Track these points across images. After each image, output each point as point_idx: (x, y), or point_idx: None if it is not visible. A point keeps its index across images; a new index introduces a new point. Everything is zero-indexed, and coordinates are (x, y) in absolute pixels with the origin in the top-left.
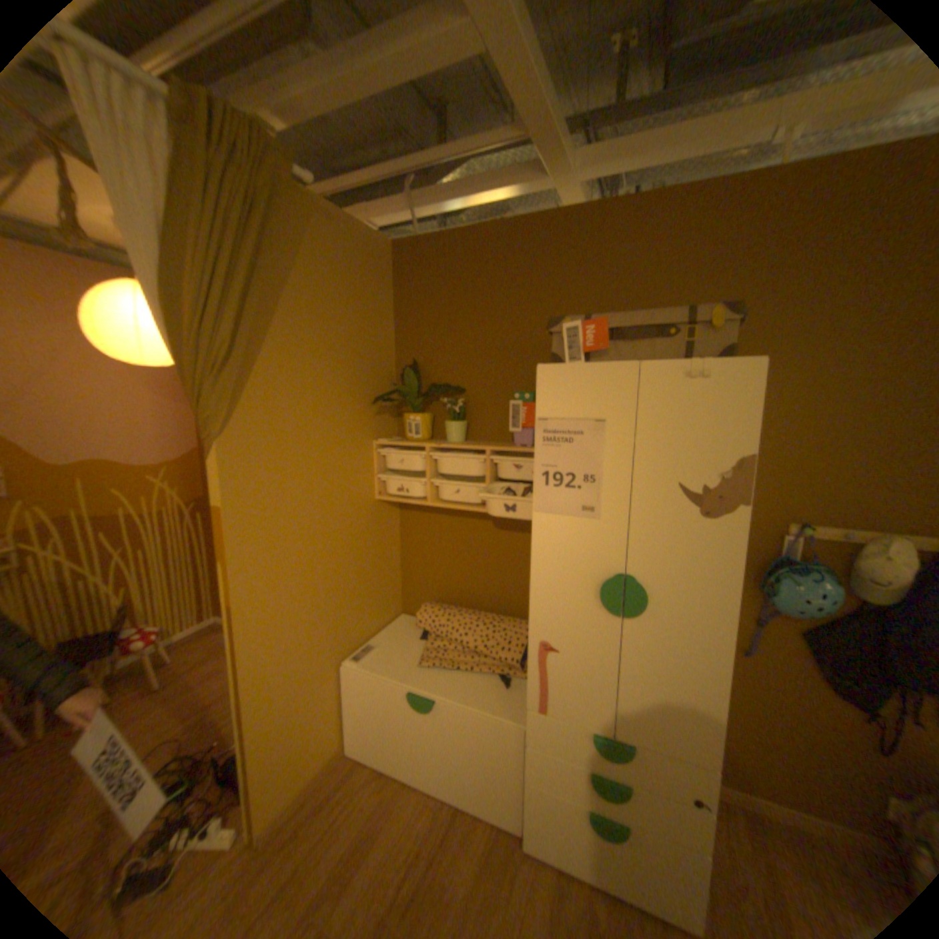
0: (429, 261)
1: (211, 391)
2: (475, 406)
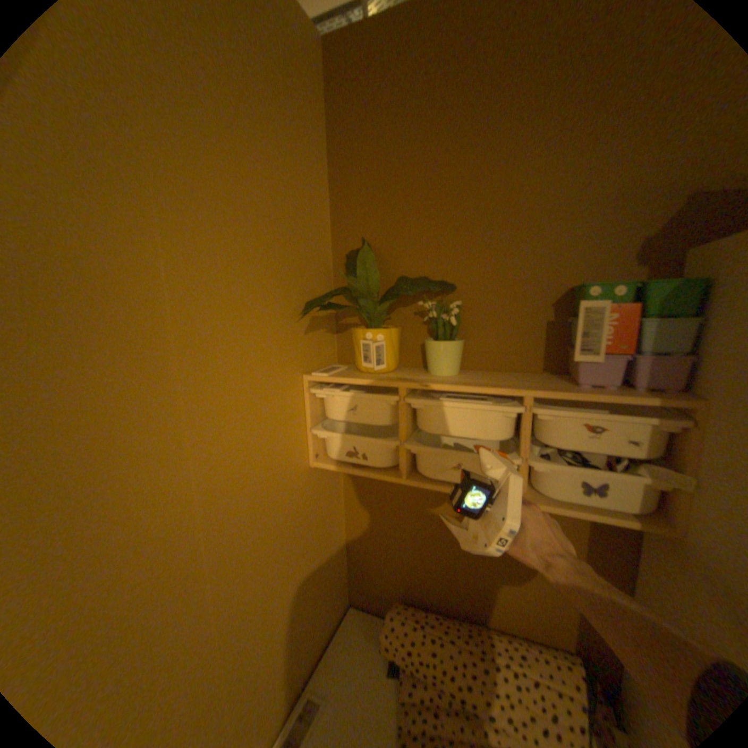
0: (391, 60)
1: None
2: (474, 311)
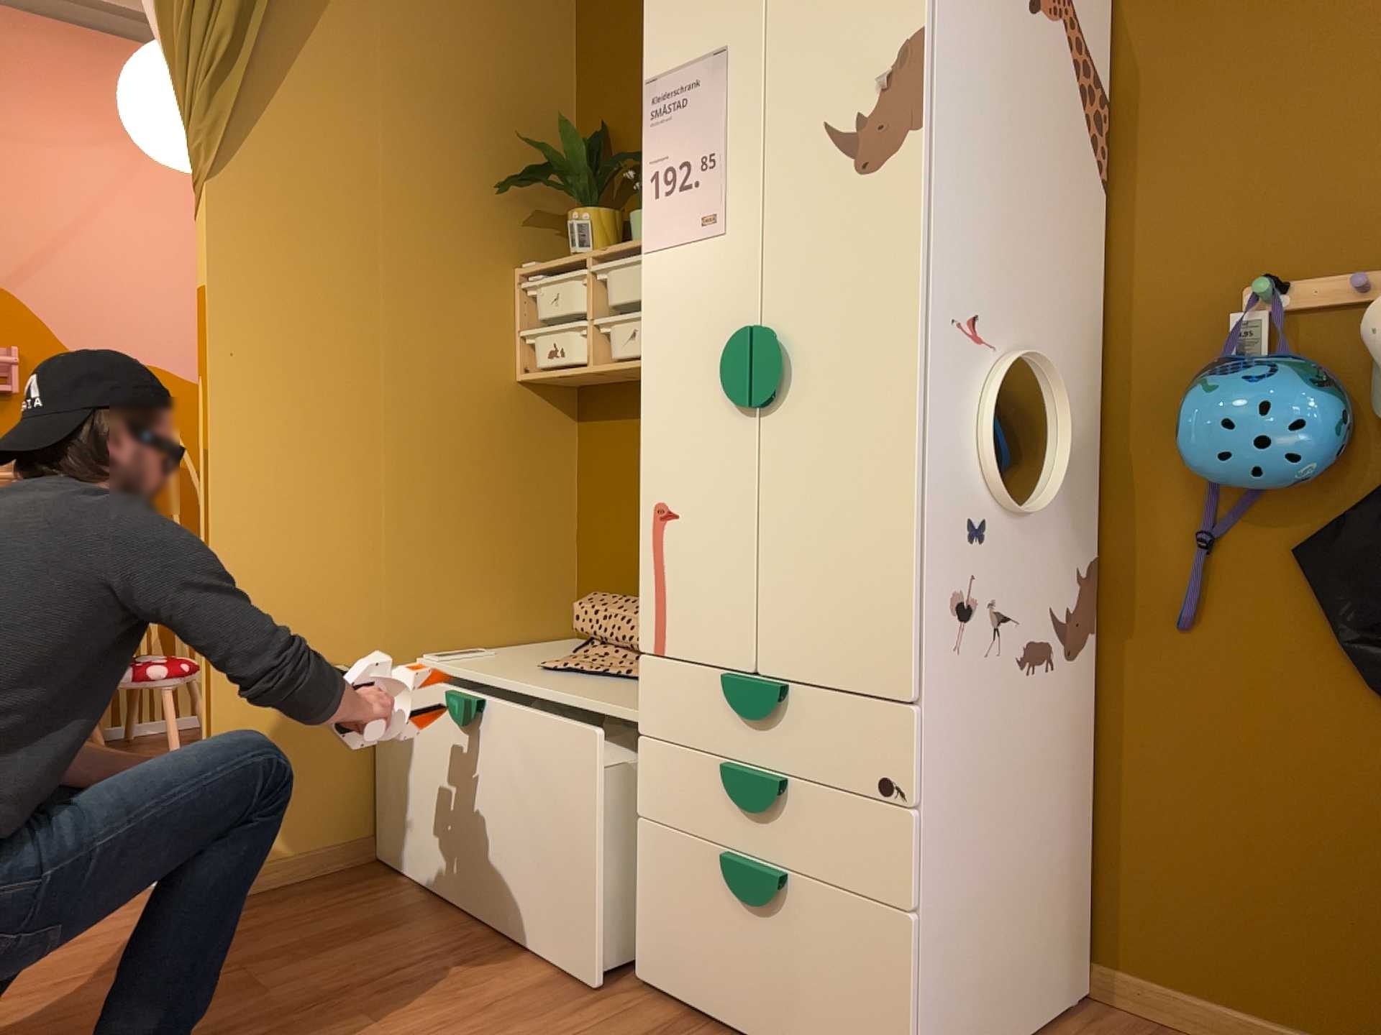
0: None
1: (211, 111)
2: None
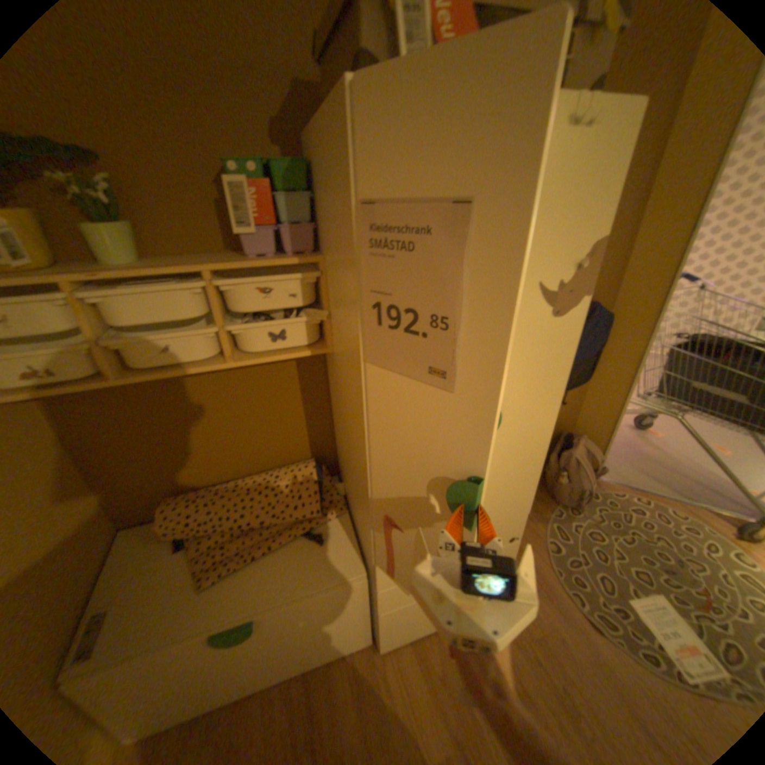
0: None
1: None
2: (134, 189)
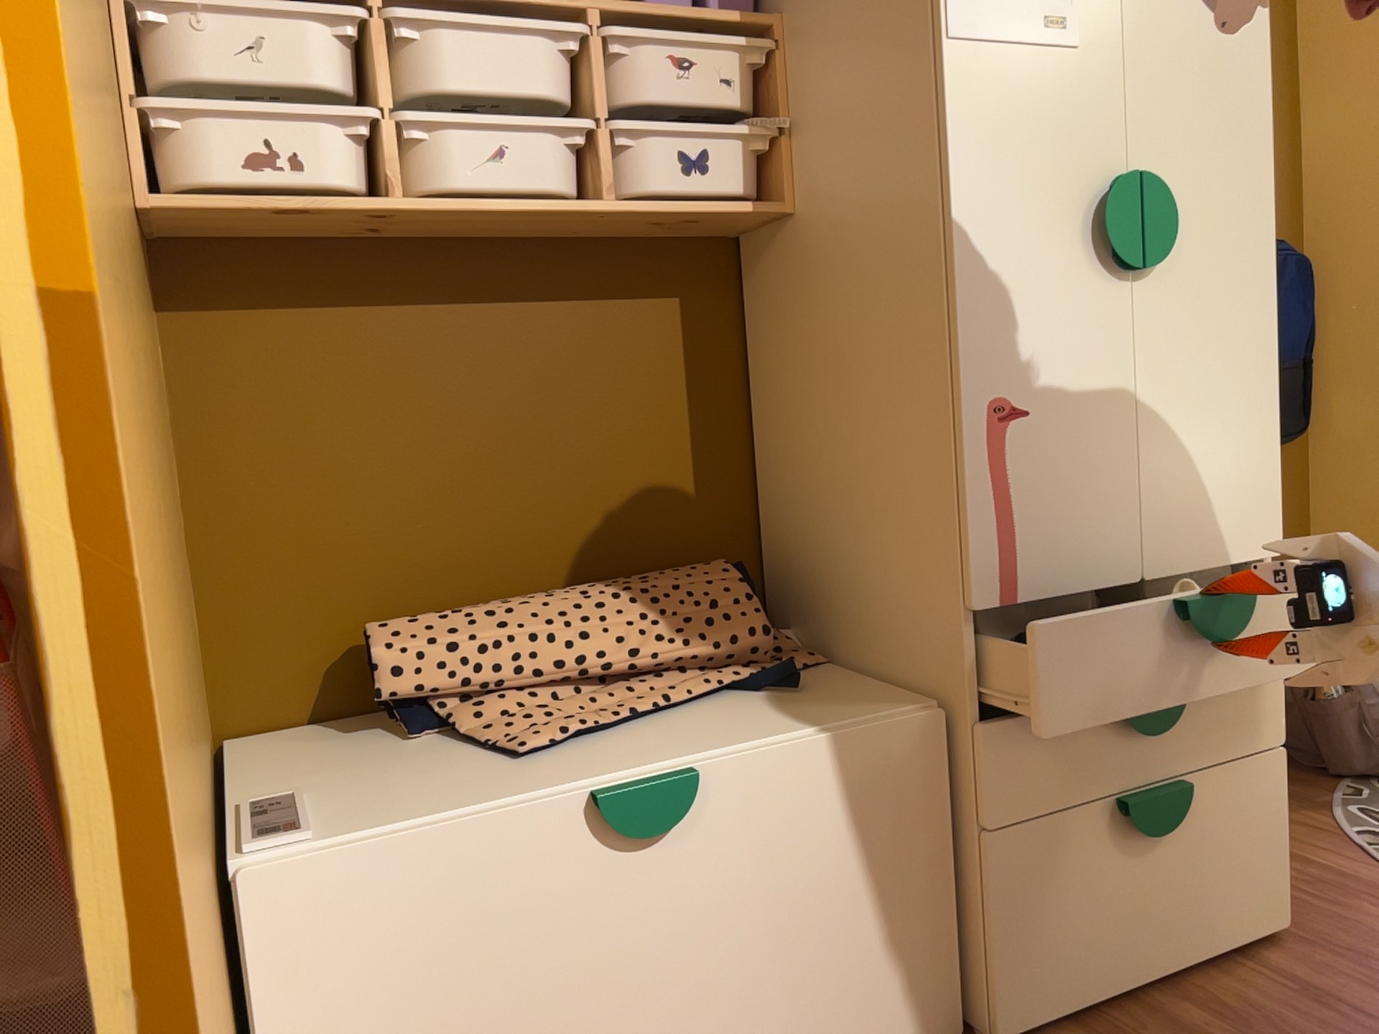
0: None
1: None
2: None
